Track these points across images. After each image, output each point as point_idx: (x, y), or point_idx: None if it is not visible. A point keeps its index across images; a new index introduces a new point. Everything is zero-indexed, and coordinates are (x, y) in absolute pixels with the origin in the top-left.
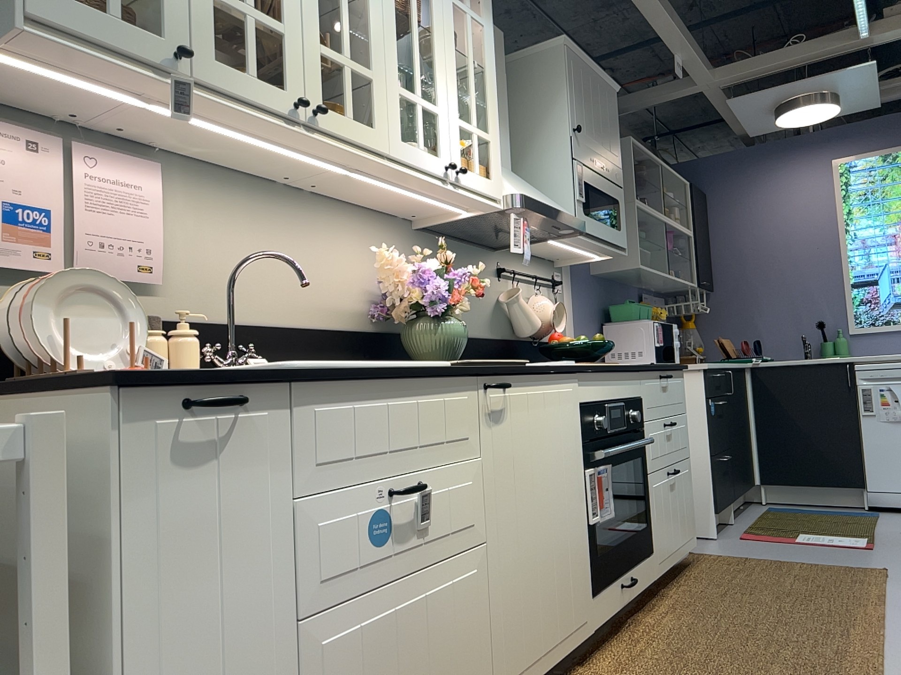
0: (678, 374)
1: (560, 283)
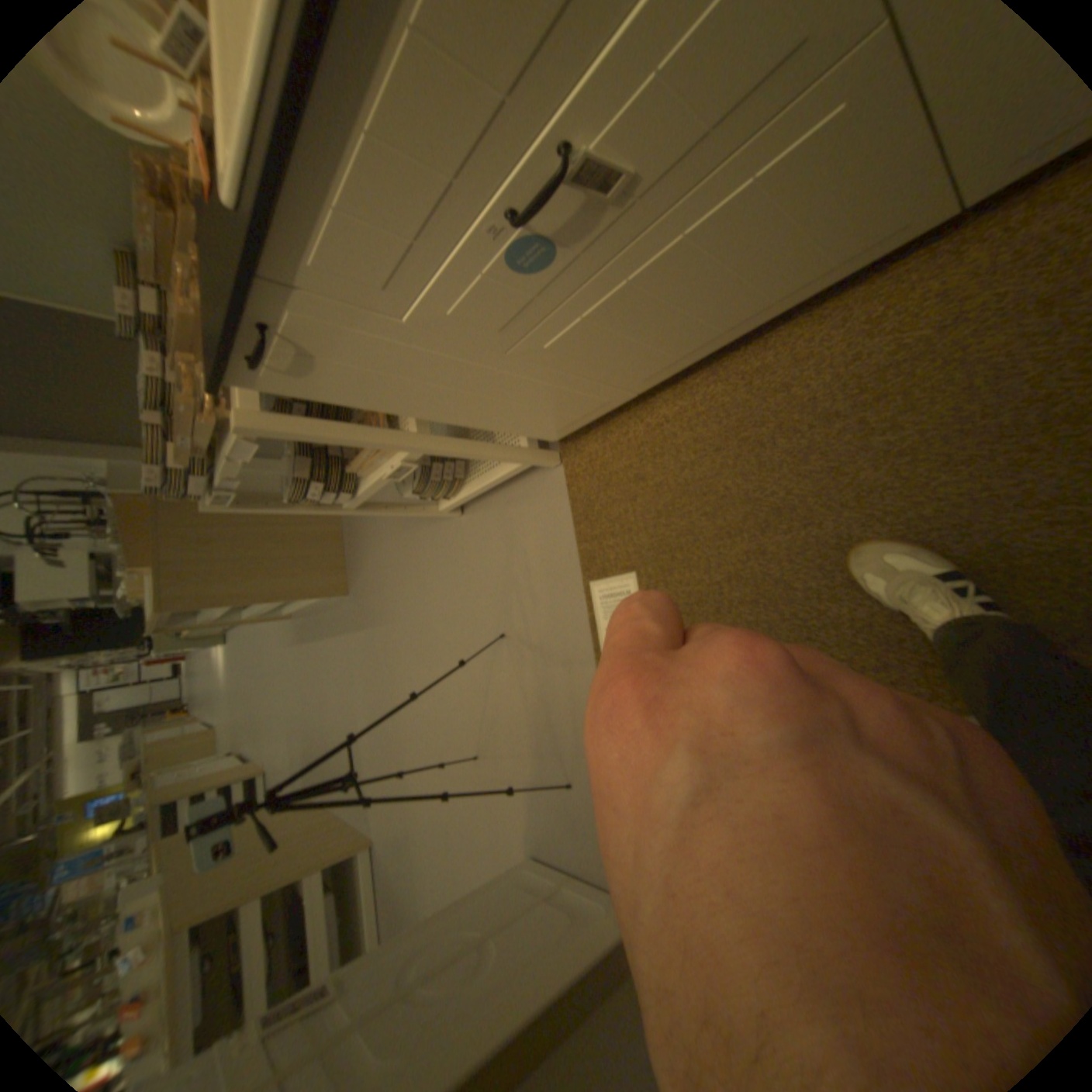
0: None
1: None
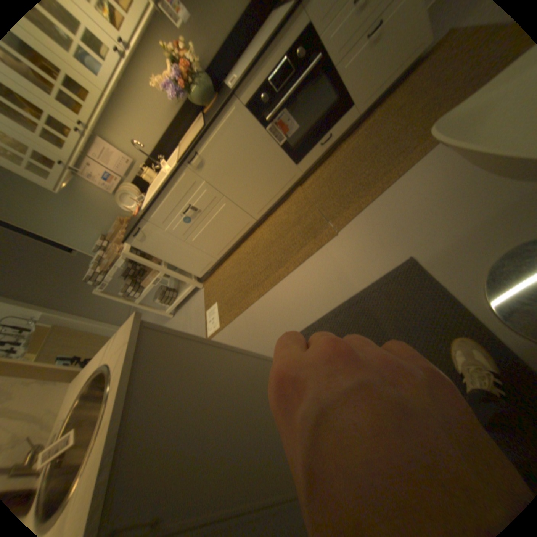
0: None
1: None
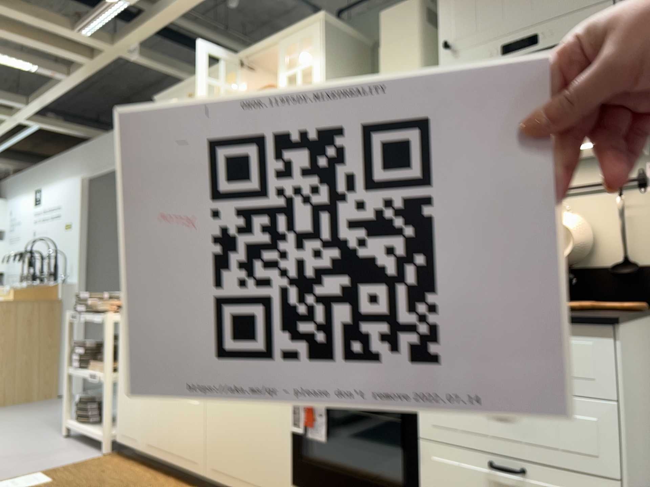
0: (573, 330)
1: (642, 180)
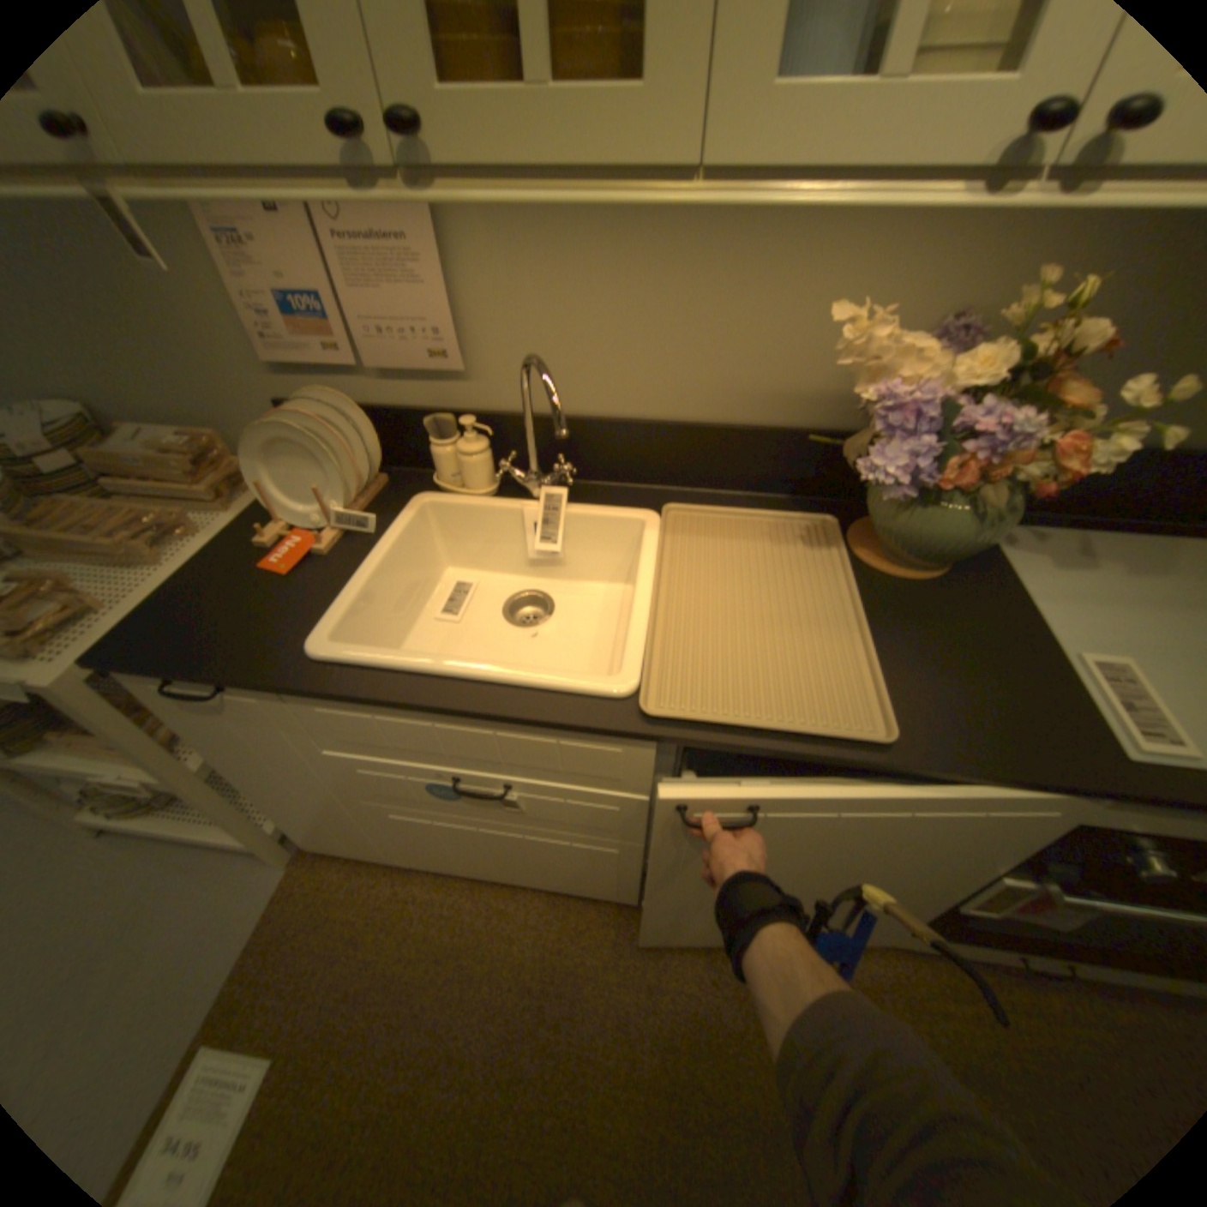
0: None
1: None
